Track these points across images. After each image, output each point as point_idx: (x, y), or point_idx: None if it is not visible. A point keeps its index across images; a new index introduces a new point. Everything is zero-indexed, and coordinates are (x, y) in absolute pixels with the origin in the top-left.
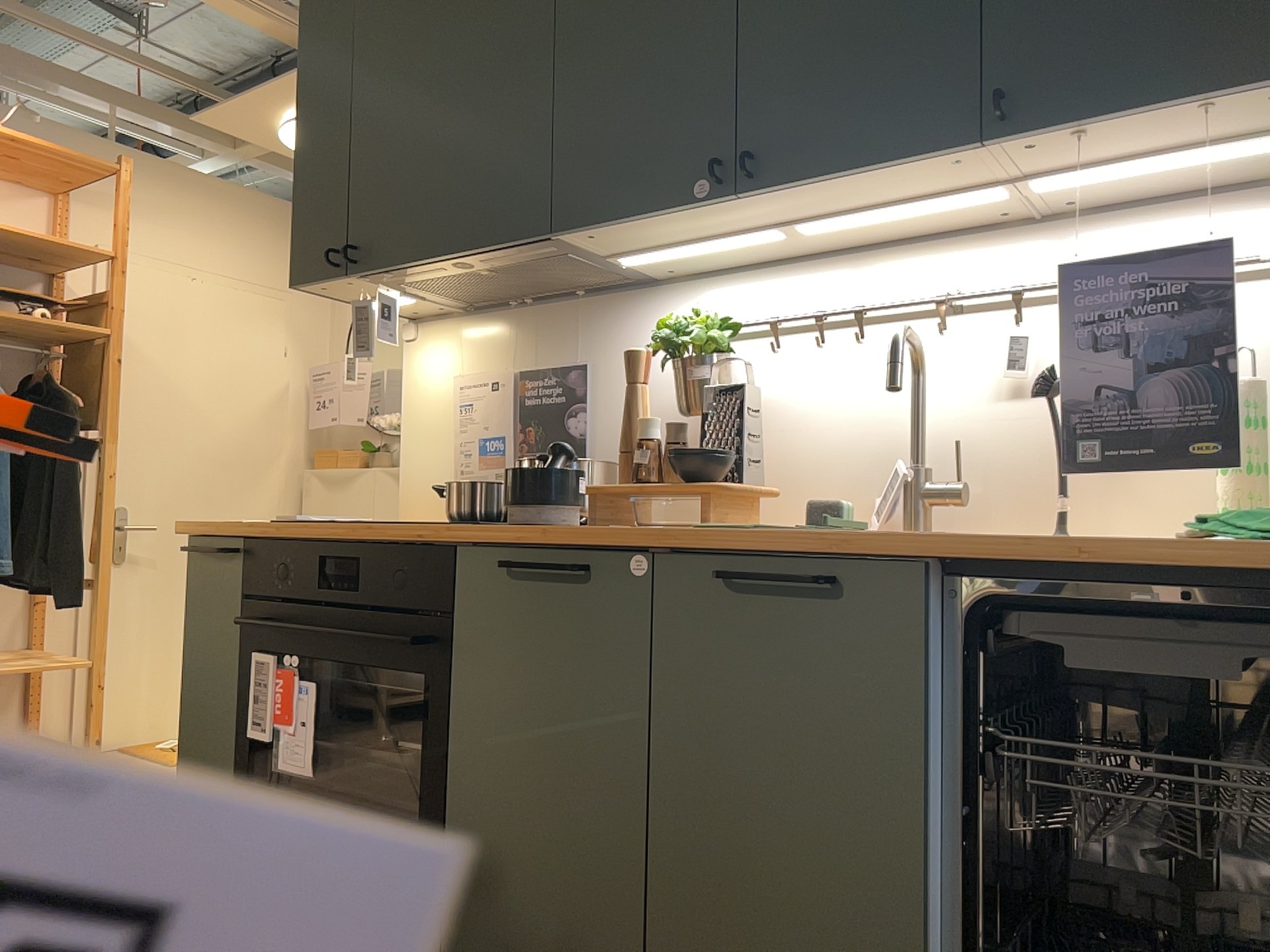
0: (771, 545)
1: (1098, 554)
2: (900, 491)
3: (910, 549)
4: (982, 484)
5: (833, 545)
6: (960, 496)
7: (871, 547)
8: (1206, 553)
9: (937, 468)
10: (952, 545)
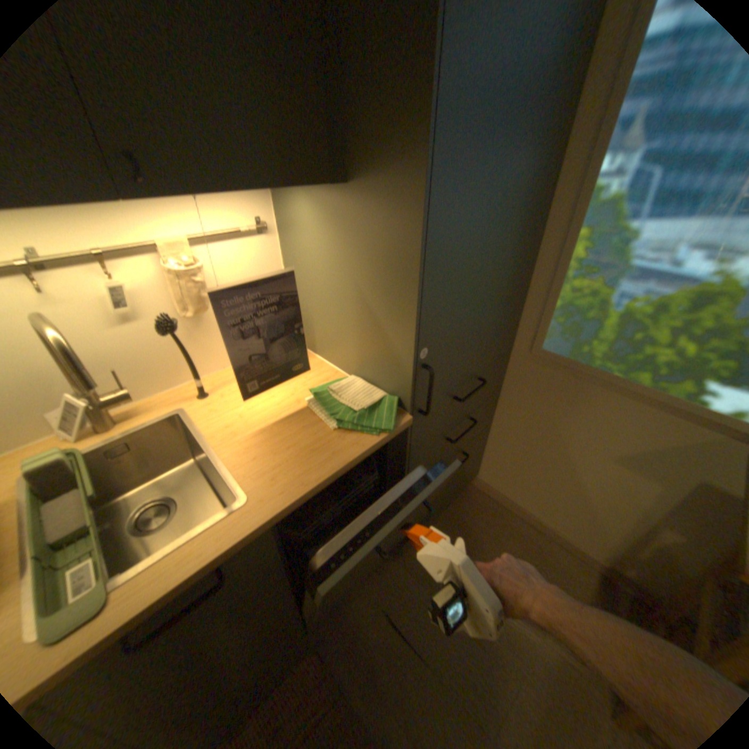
0: (151, 596)
1: (340, 473)
2: (81, 414)
3: (262, 530)
4: (126, 376)
5: (212, 564)
6: (126, 396)
7: (238, 546)
8: (372, 452)
9: (95, 384)
10: (284, 514)
